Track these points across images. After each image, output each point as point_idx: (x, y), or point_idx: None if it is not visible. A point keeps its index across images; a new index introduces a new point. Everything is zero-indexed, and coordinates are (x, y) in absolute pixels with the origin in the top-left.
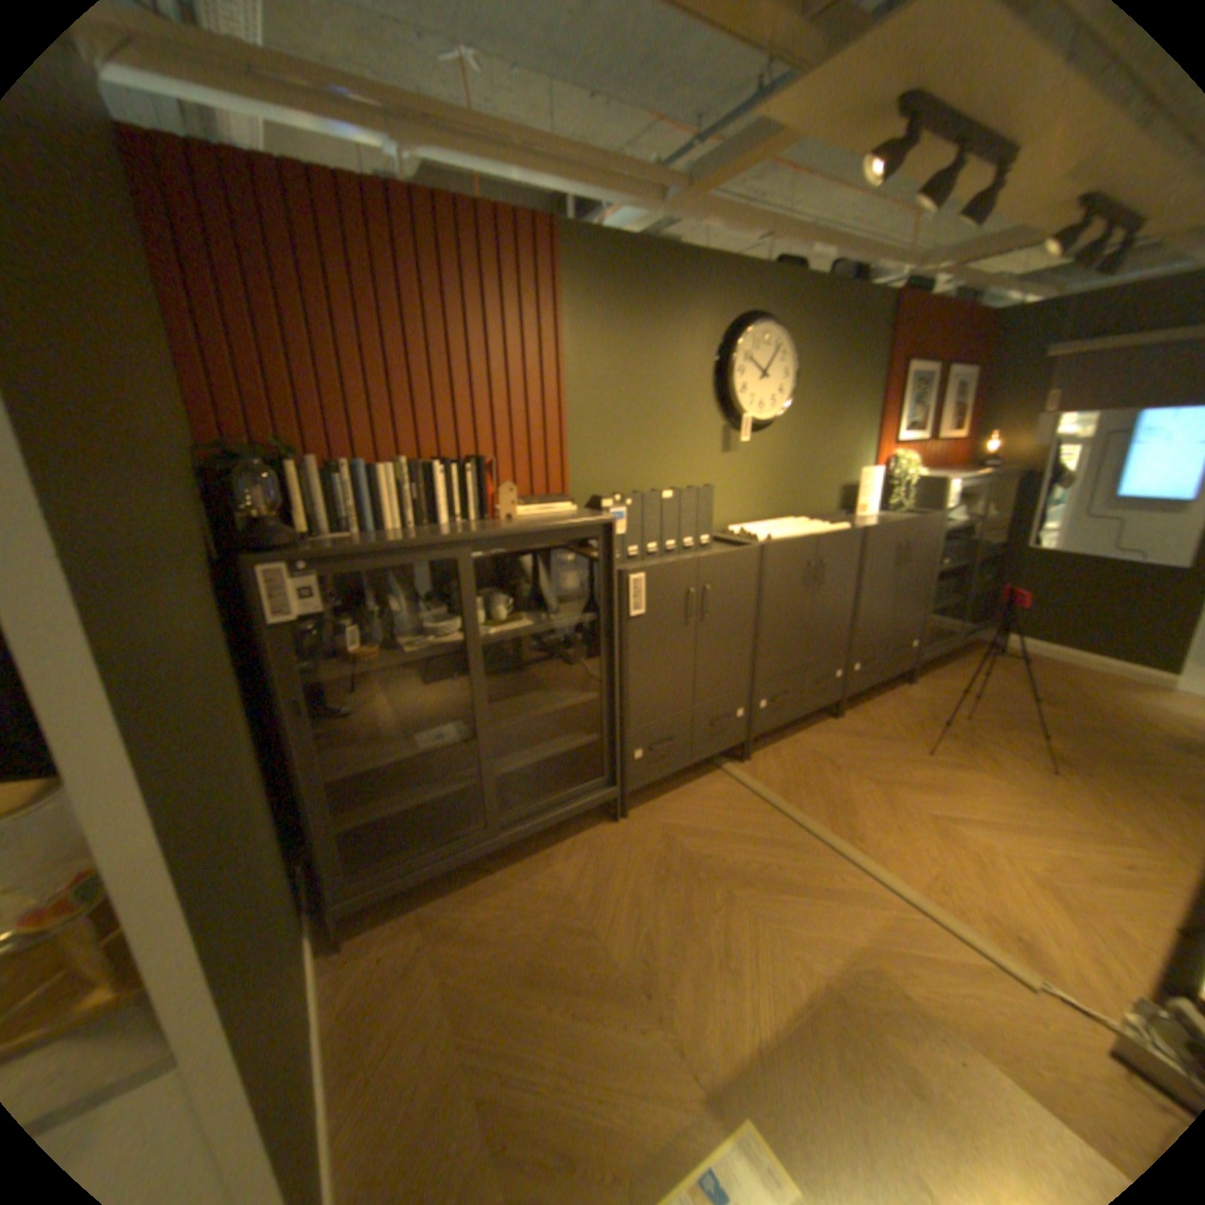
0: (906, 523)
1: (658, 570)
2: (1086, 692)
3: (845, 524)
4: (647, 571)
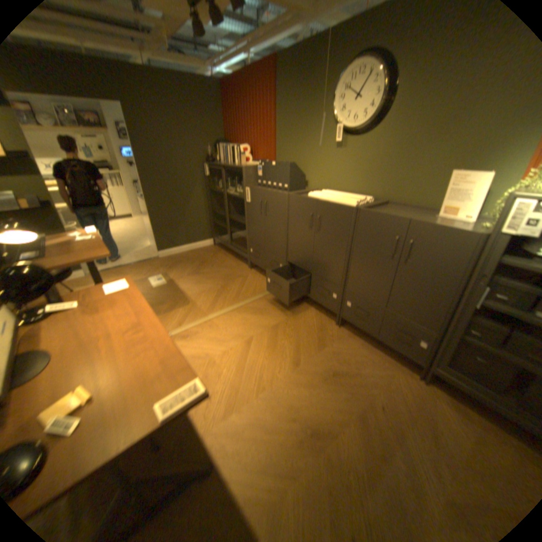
0: (409, 221)
1: (253, 188)
2: None
3: (355, 203)
4: (250, 187)
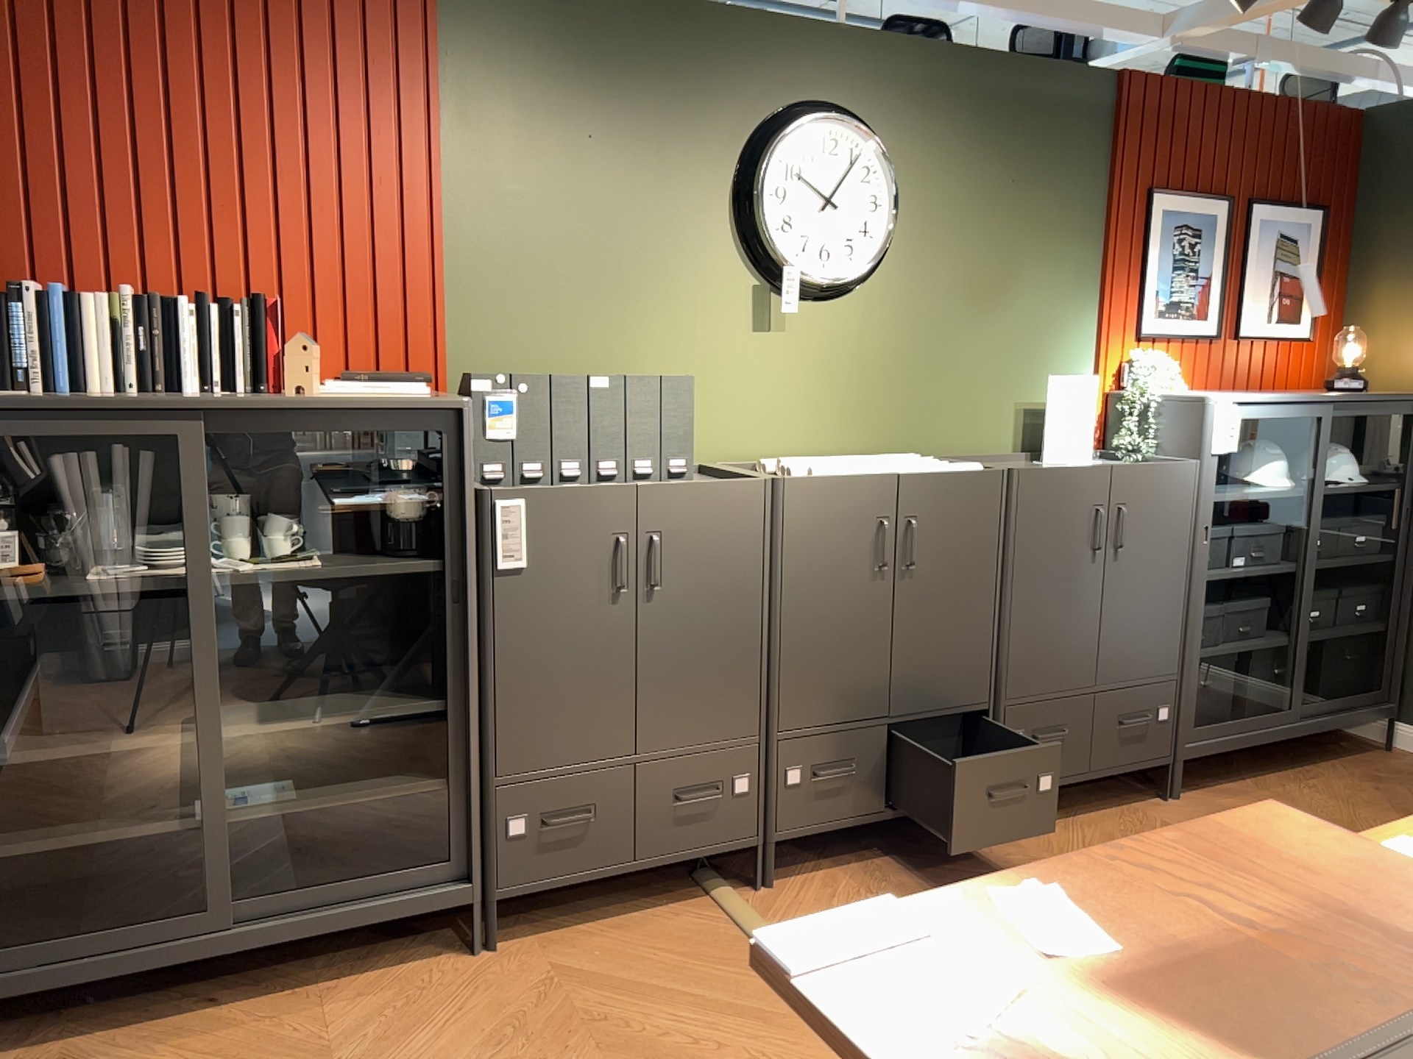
0: (1111, 472)
1: (552, 495)
2: None
3: (976, 464)
4: (532, 496)
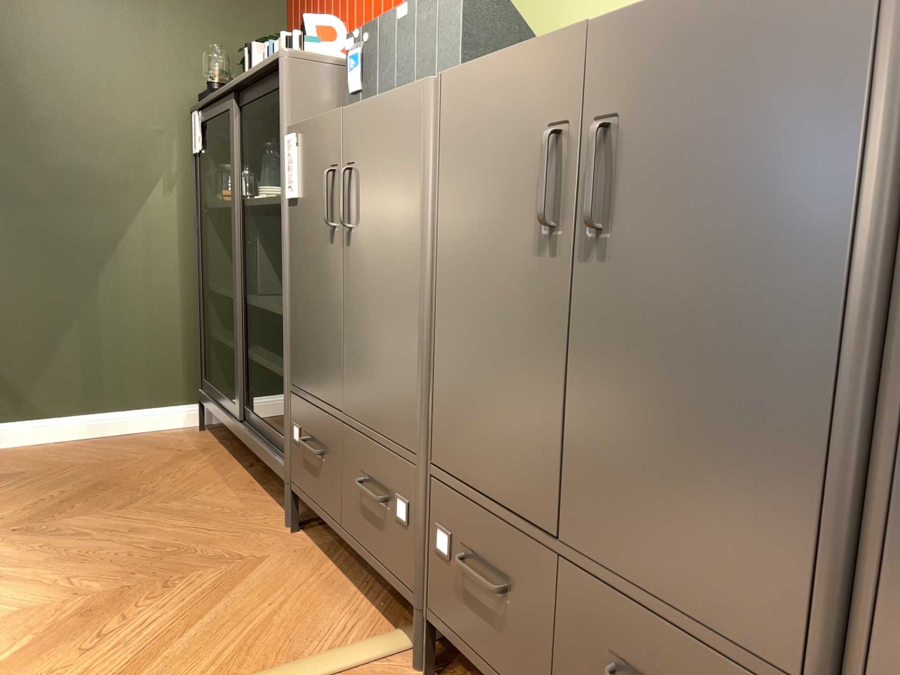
0: None
1: (308, 129)
2: None
3: None
4: (301, 132)
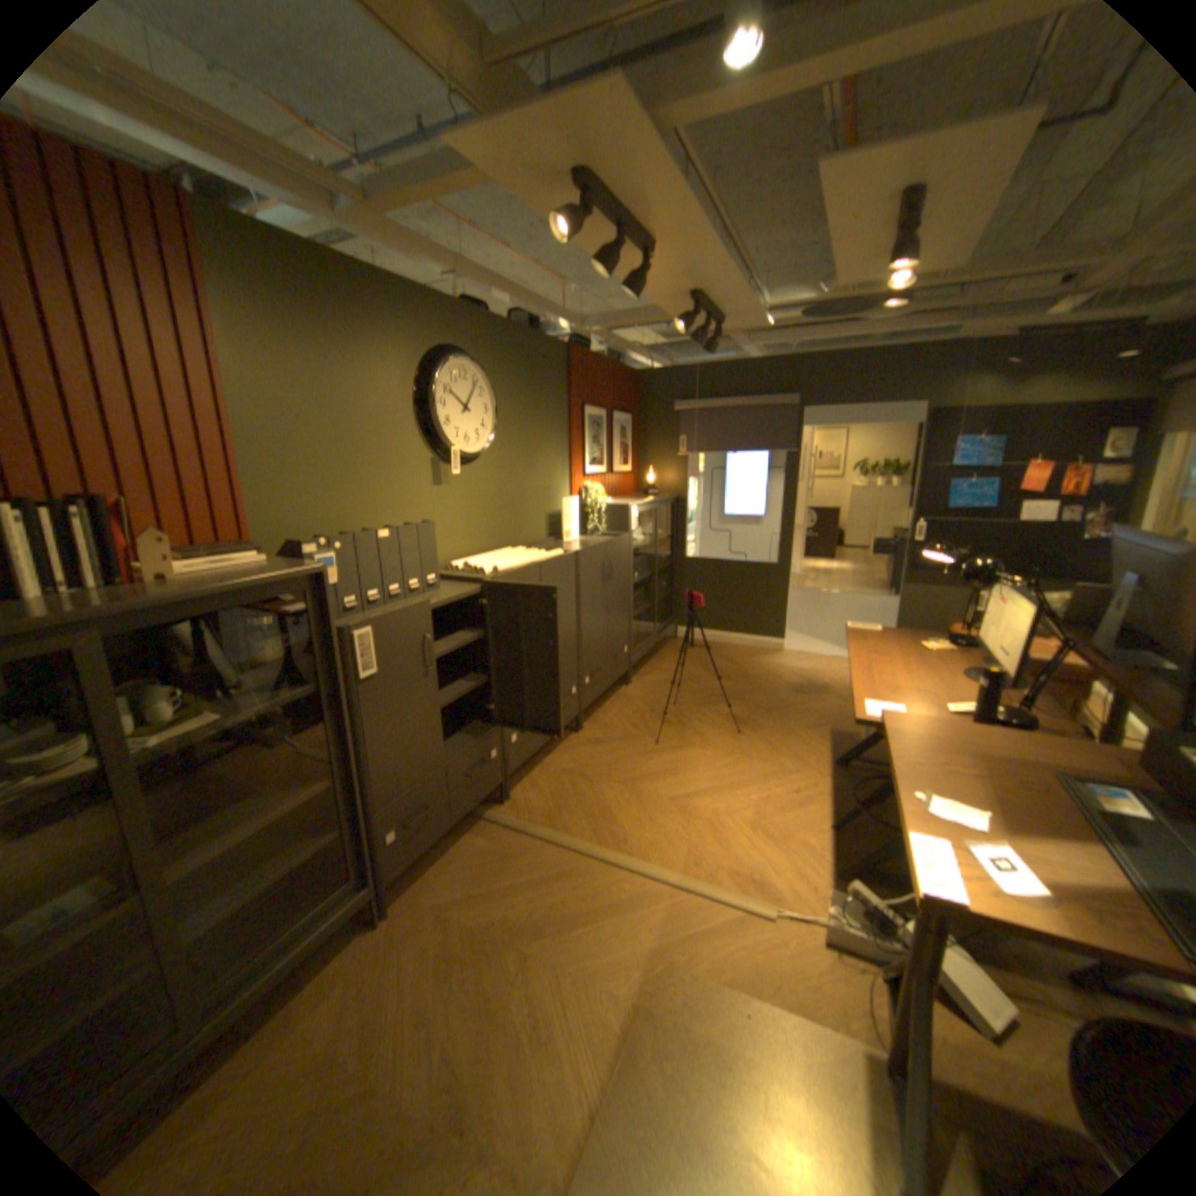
0: (606, 545)
1: (388, 618)
2: (738, 663)
3: (560, 551)
4: (376, 622)
